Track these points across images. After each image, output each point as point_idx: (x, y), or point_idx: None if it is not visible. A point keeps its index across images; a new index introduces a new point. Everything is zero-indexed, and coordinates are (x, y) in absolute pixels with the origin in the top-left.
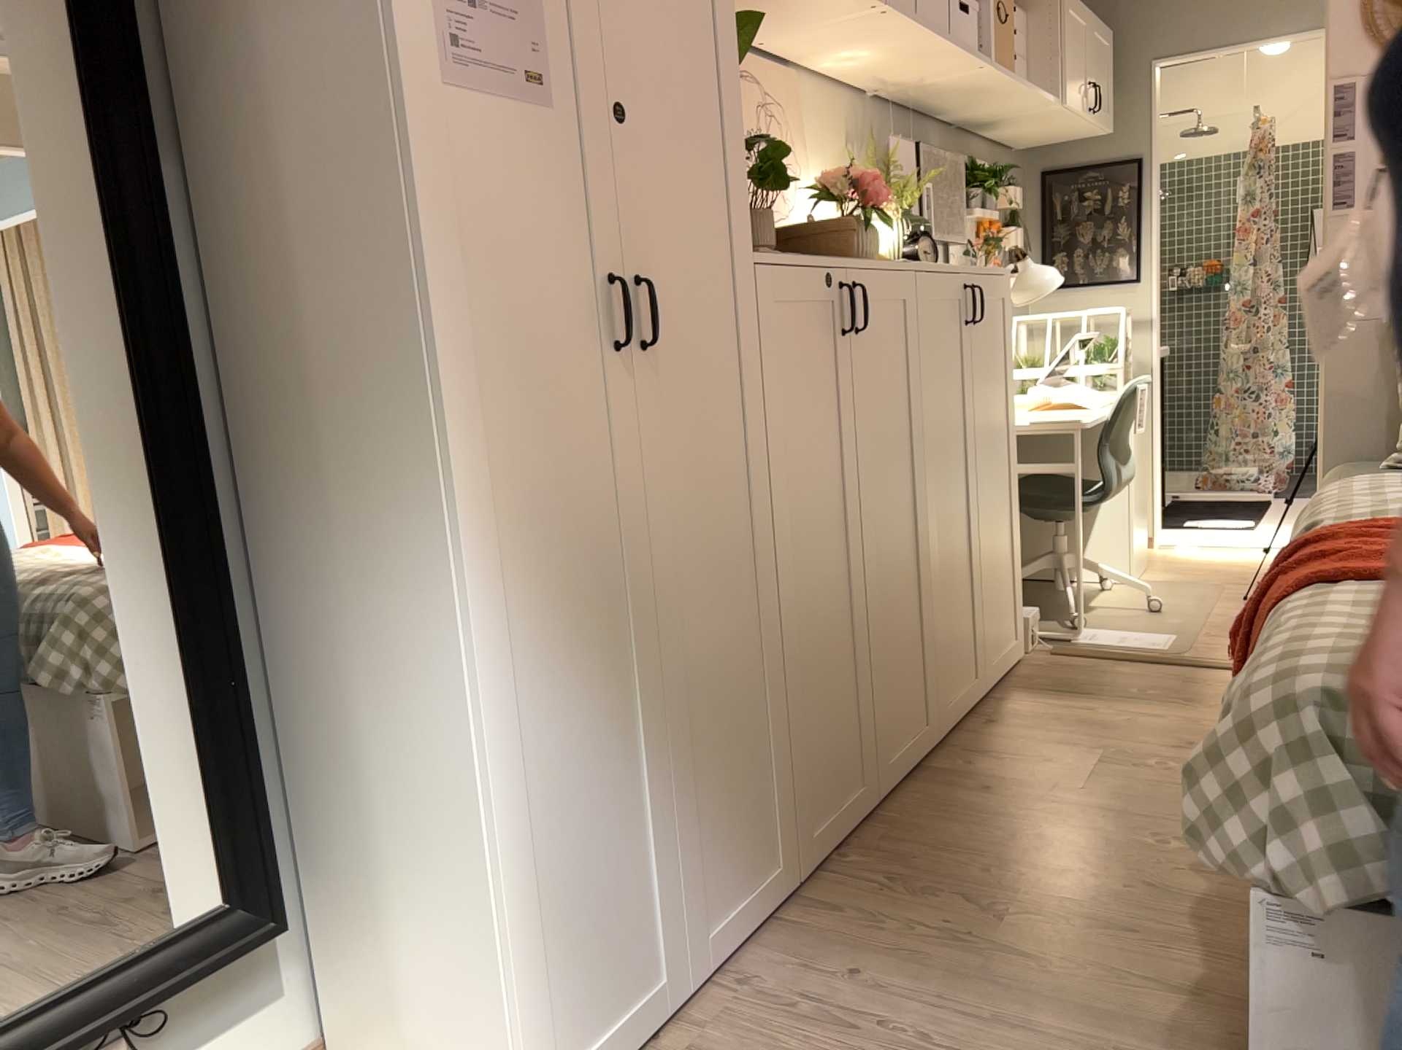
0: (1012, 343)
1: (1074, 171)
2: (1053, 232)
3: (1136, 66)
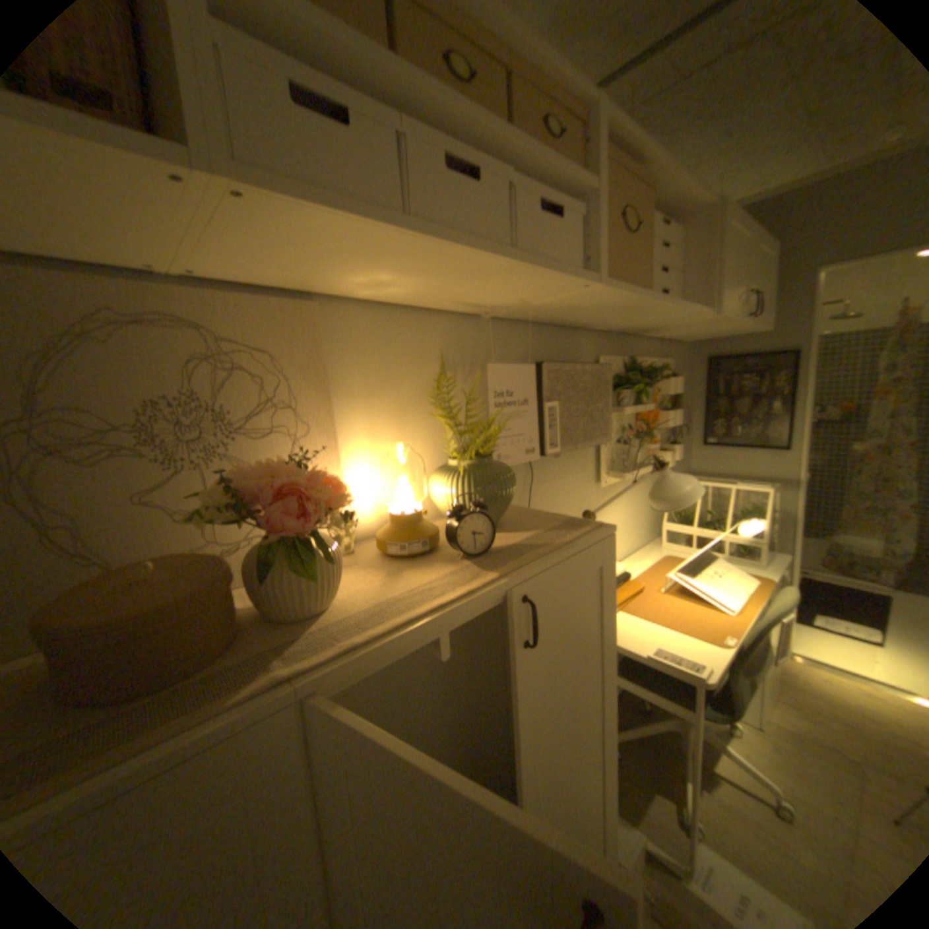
0: (612, 608)
1: (736, 356)
2: (714, 402)
3: (802, 269)
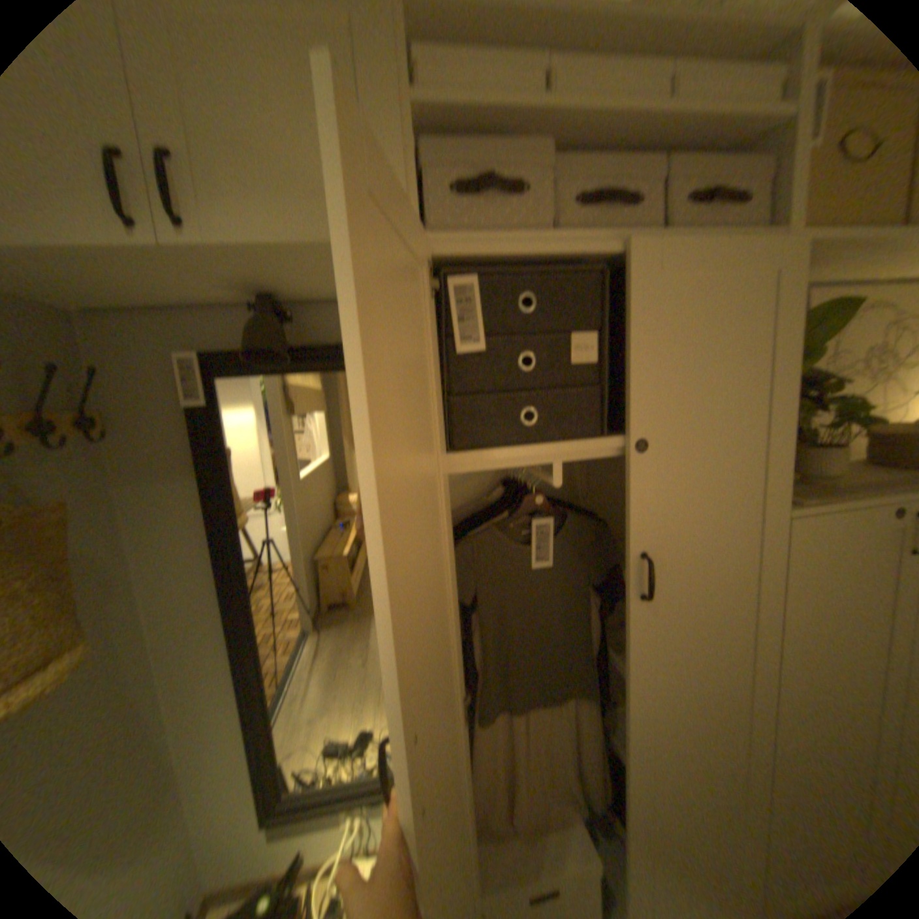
0: None
1: None
2: None
3: None
